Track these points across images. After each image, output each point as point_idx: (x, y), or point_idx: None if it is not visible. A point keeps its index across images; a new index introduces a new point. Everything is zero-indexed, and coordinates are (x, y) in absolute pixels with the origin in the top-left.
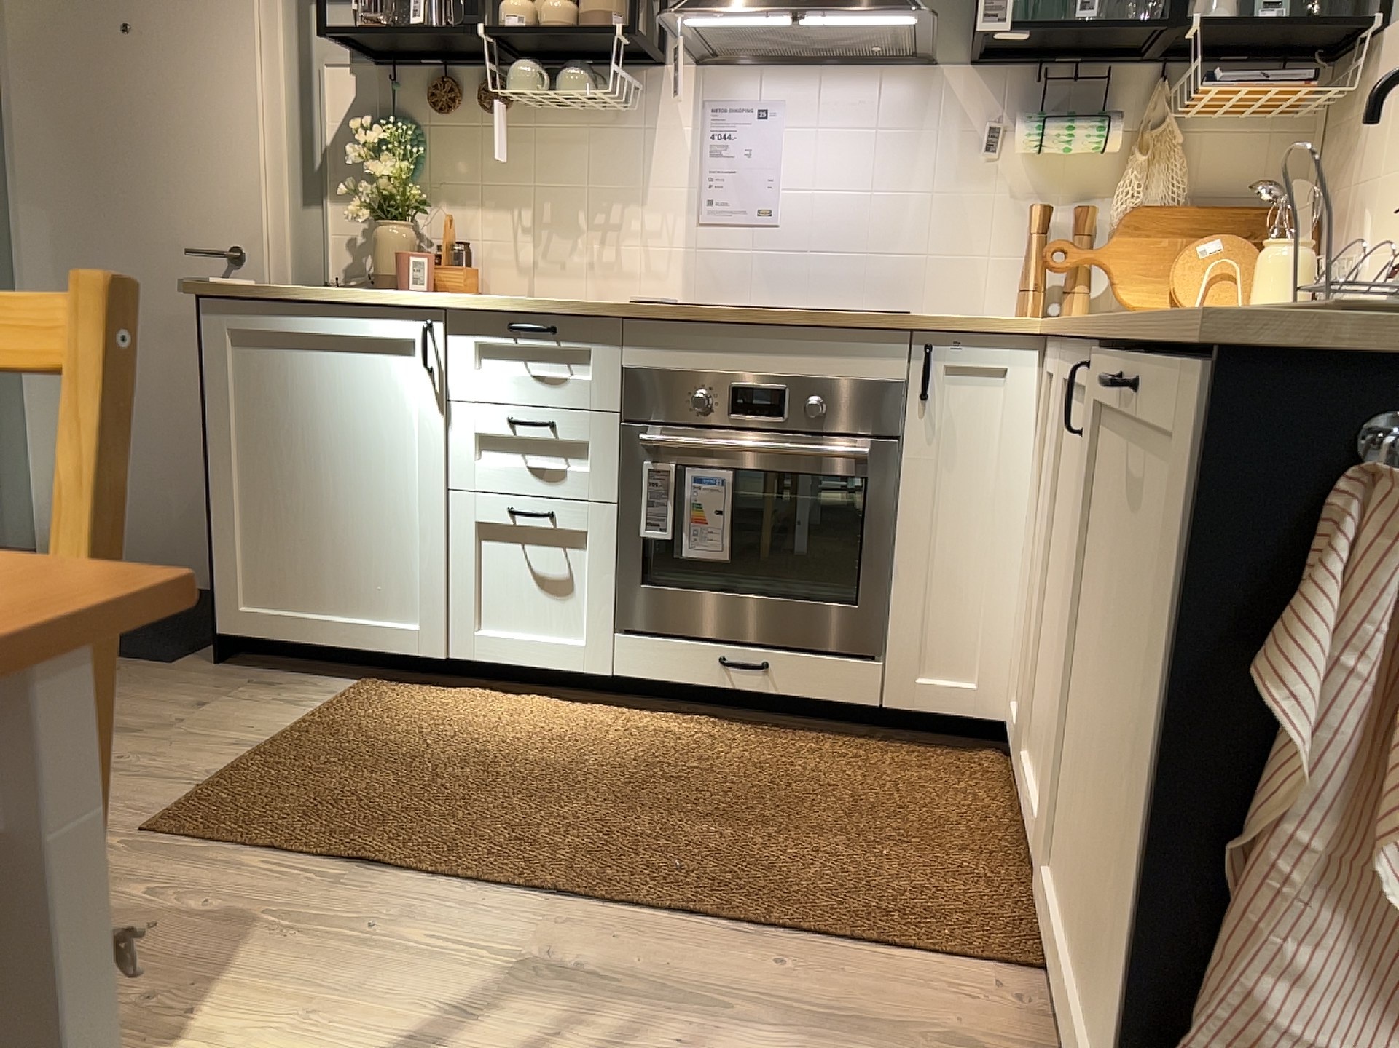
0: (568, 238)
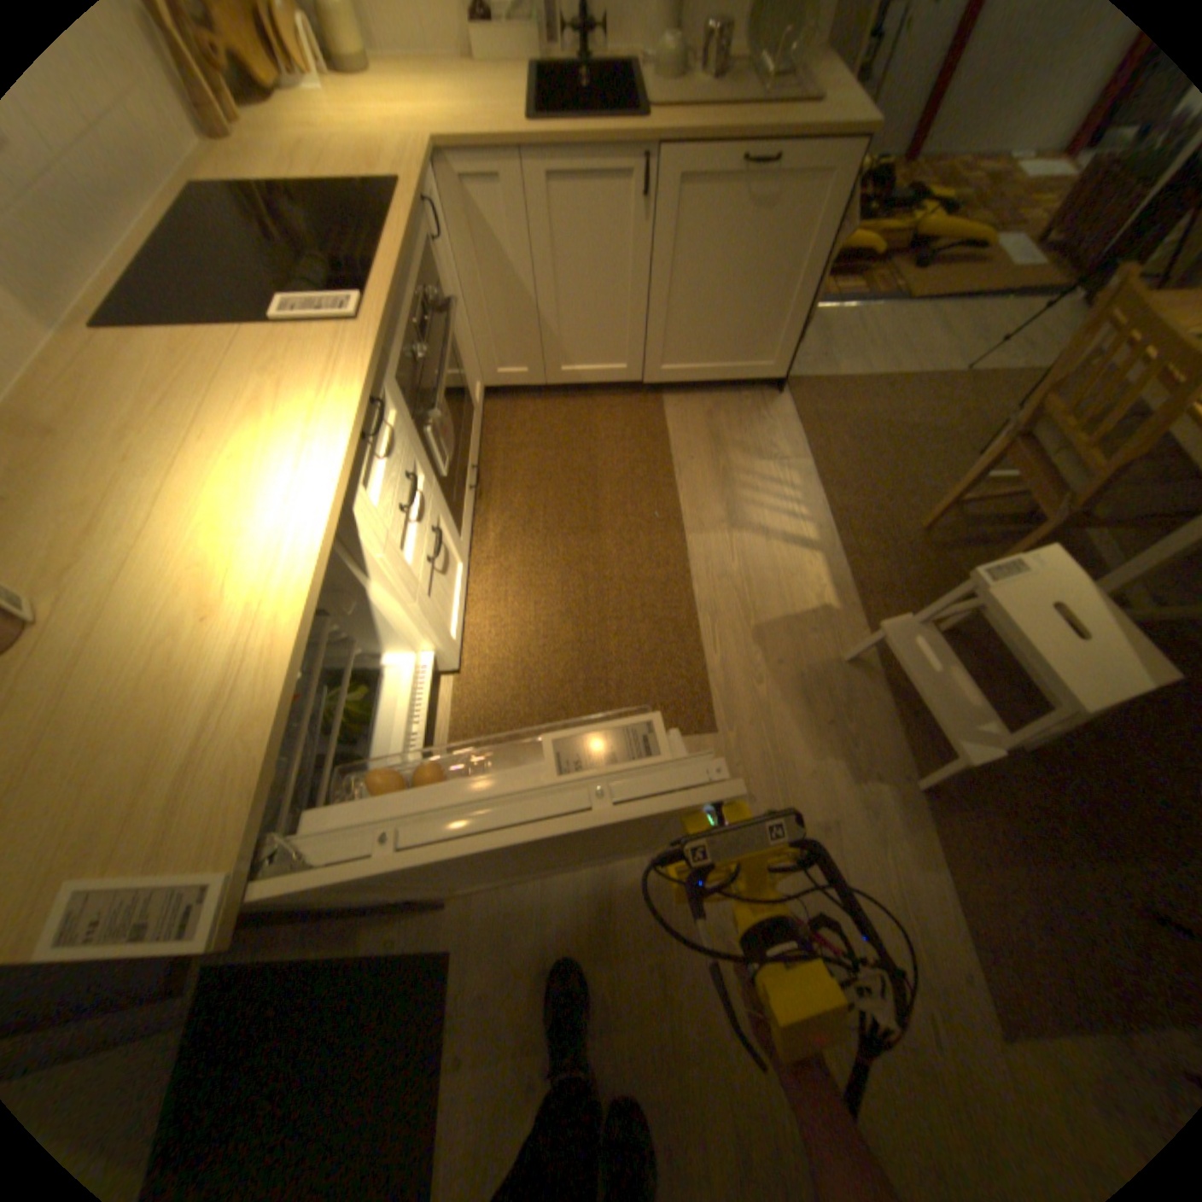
0: None
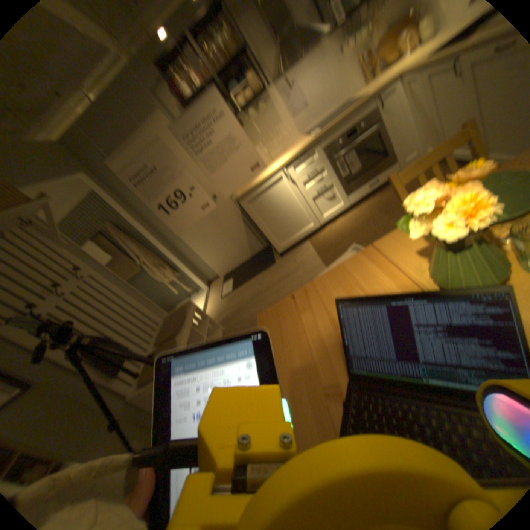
0: (272, 141)
